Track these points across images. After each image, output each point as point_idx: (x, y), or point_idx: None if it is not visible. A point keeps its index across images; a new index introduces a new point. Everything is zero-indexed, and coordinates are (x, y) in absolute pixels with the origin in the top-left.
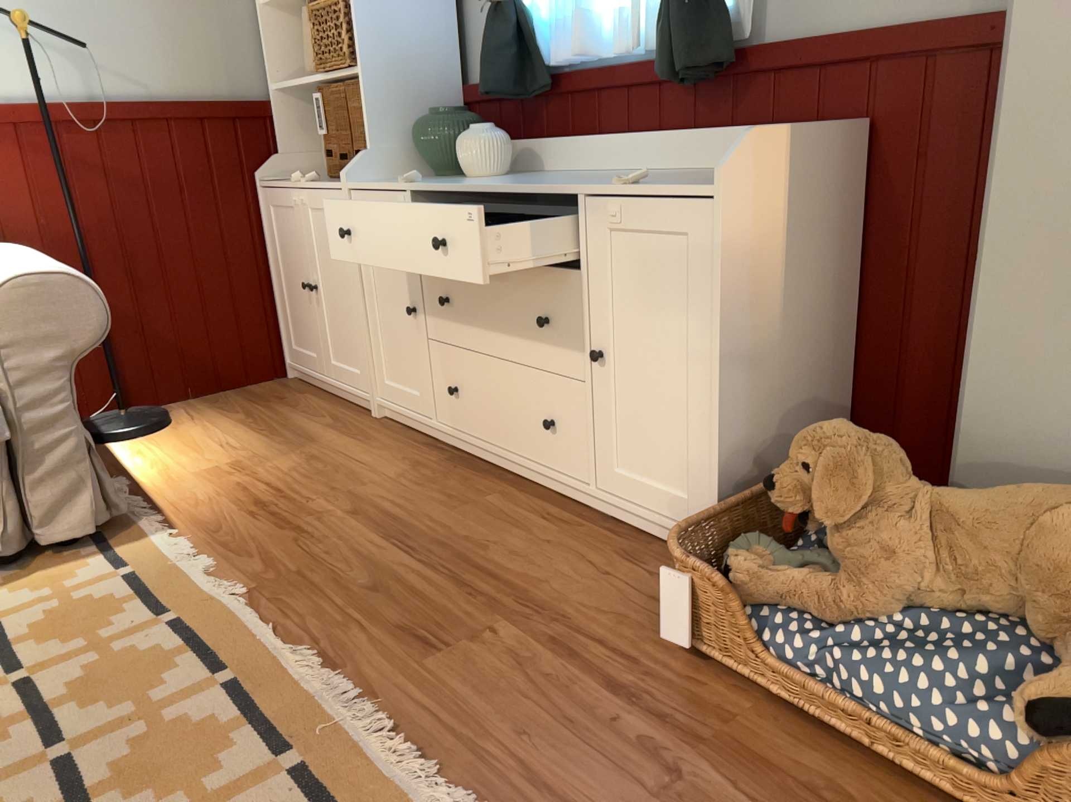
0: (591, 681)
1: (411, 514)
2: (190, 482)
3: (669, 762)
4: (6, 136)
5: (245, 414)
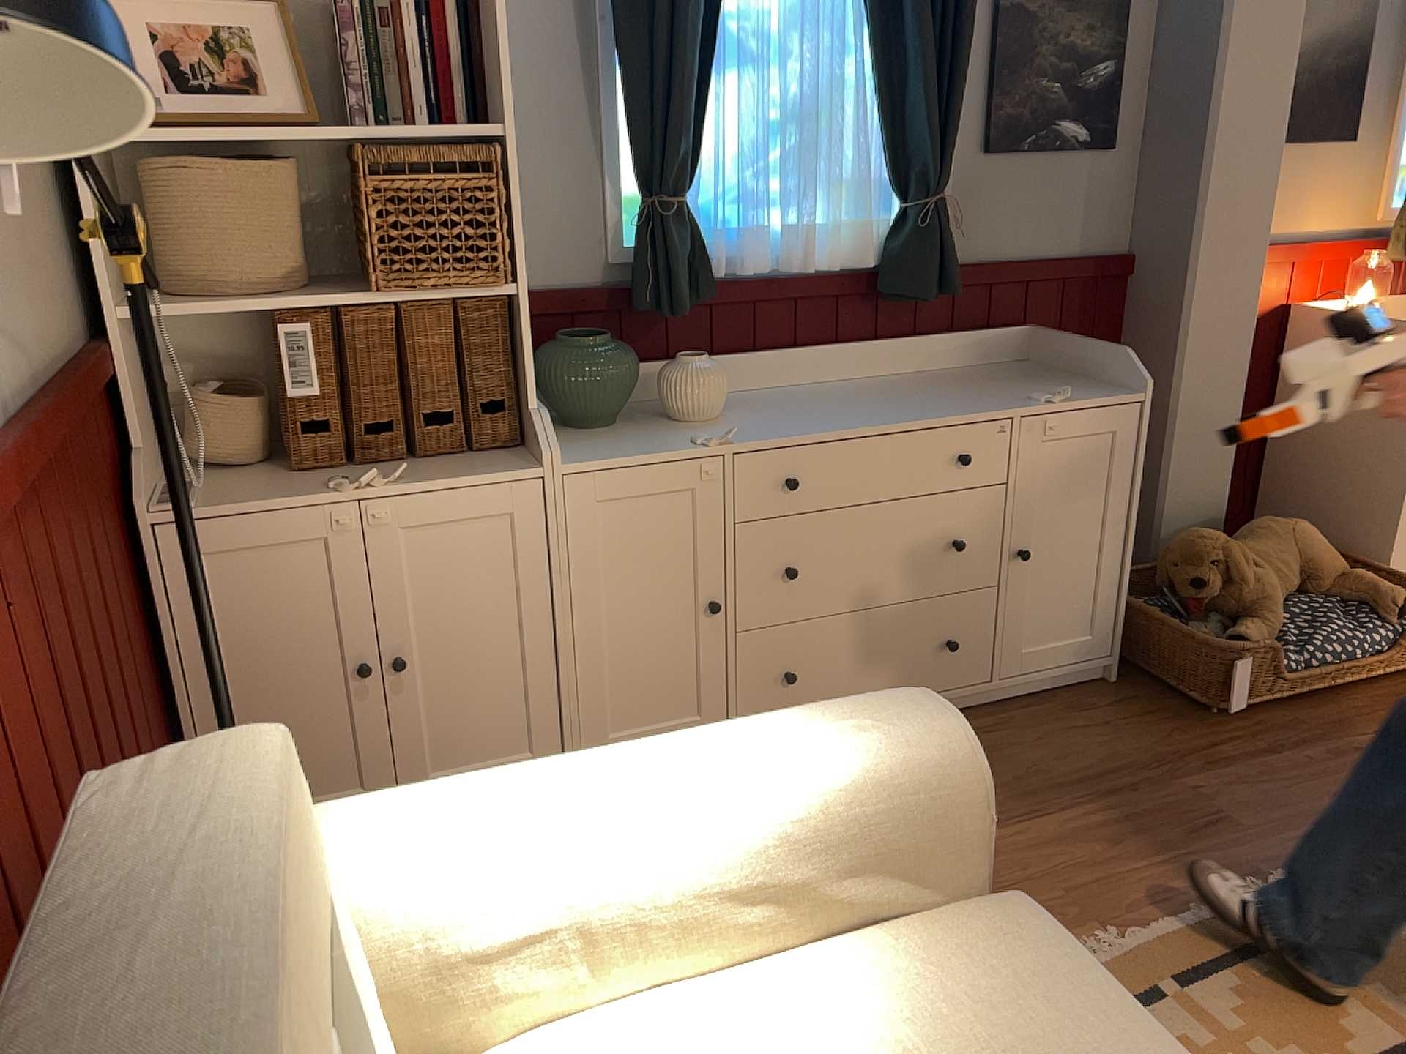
0: (1265, 758)
1: None
2: None
3: (1349, 749)
4: None
5: None
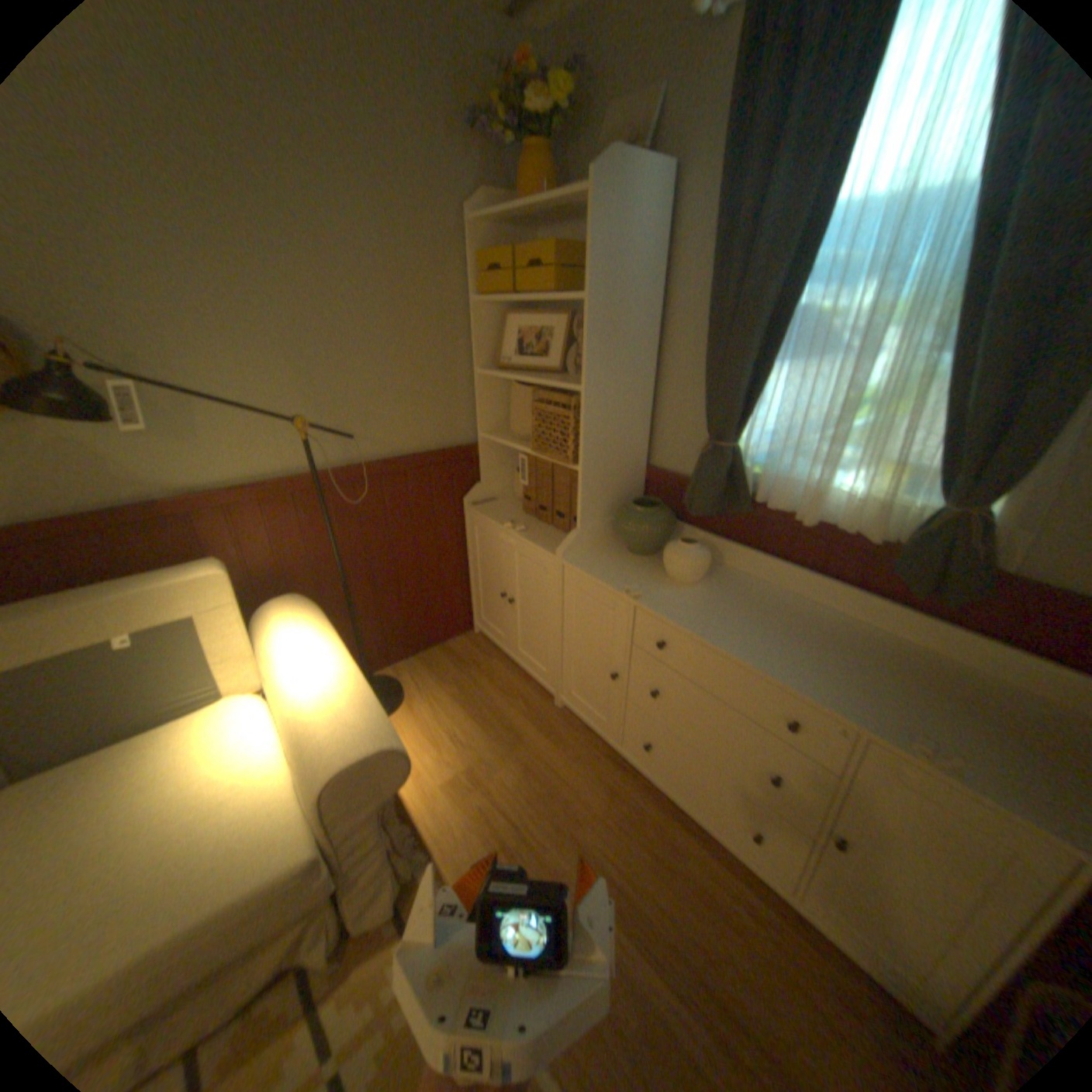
0: None
1: (637, 886)
2: (441, 799)
3: None
4: (282, 497)
5: (457, 686)
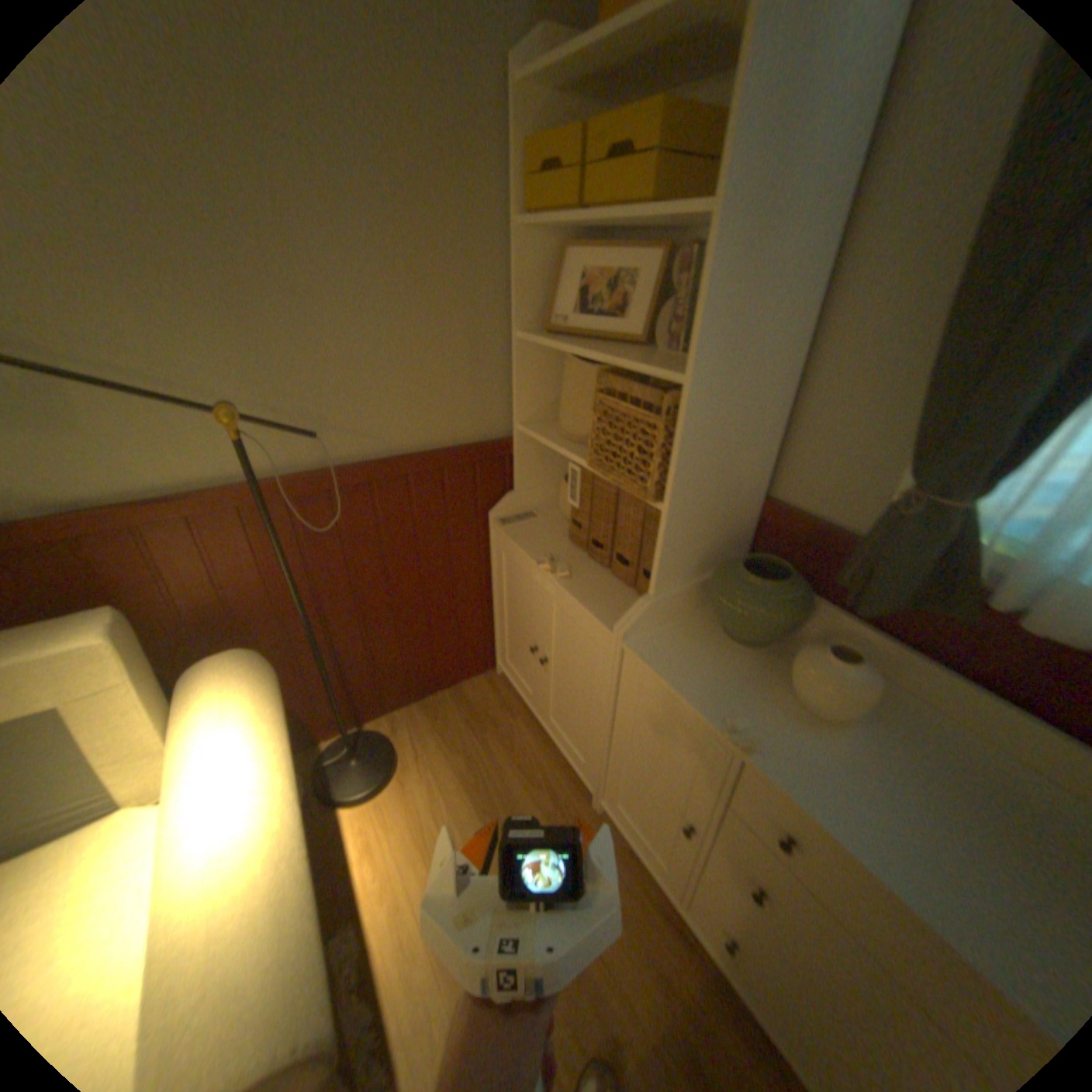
0: None
1: None
2: (422, 965)
3: None
4: (222, 515)
5: (466, 759)
